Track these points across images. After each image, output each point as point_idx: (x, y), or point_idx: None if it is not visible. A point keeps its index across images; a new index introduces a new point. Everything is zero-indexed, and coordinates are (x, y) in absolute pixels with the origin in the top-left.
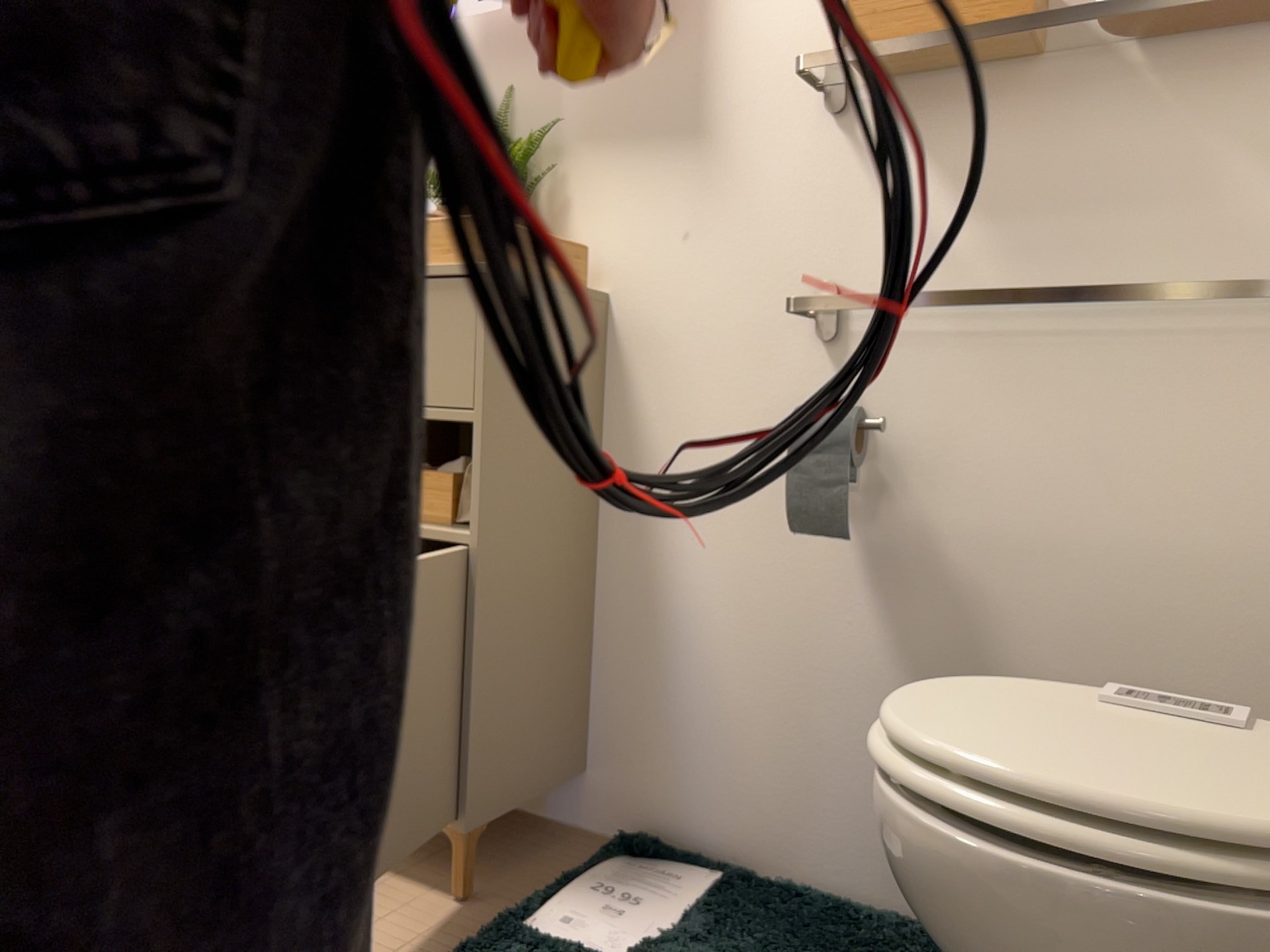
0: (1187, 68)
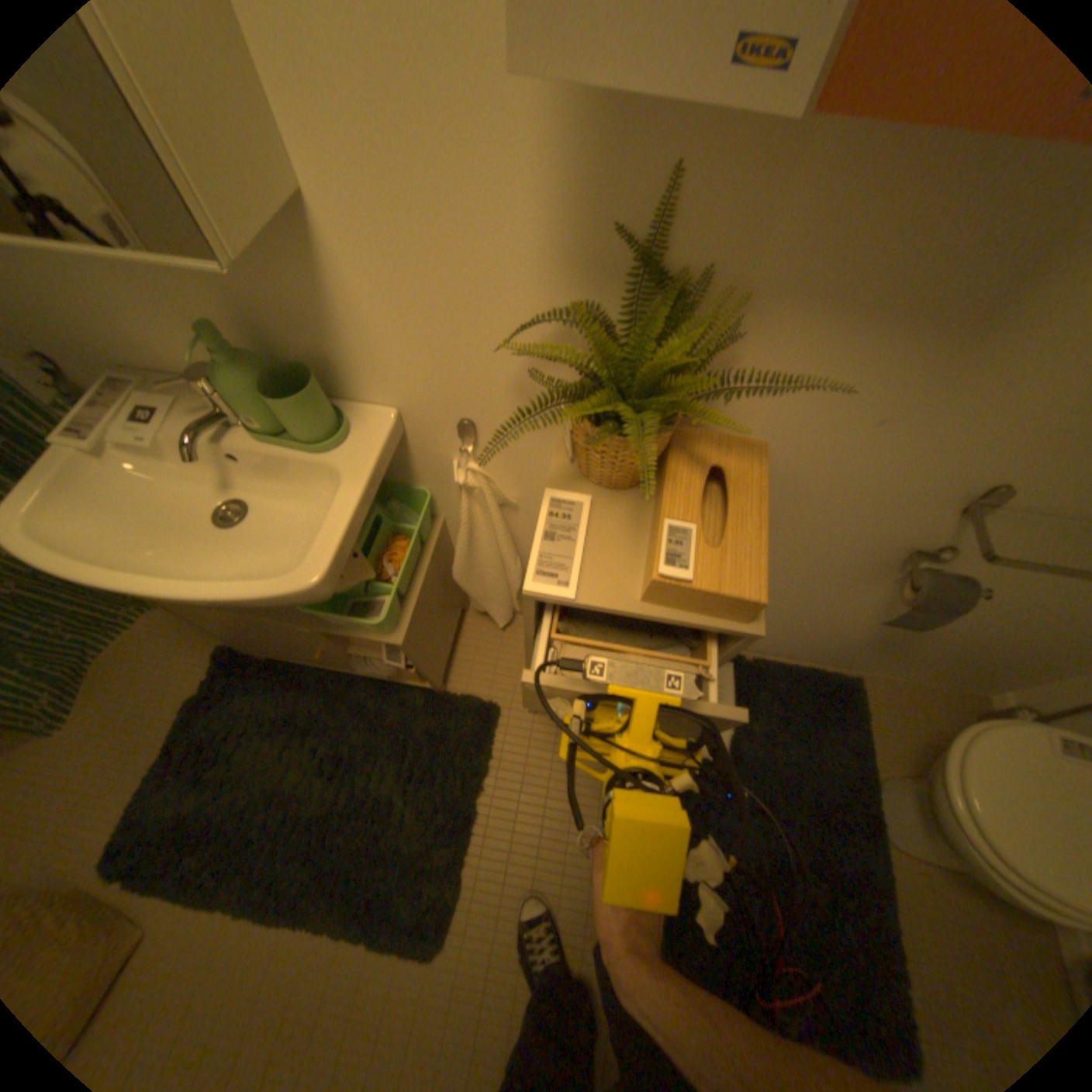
0: None
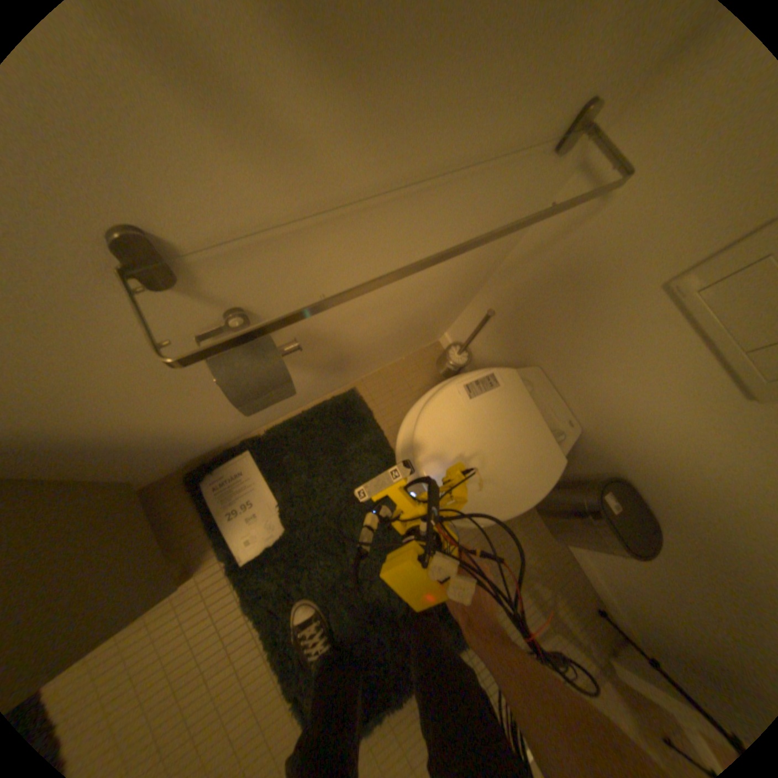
0: None
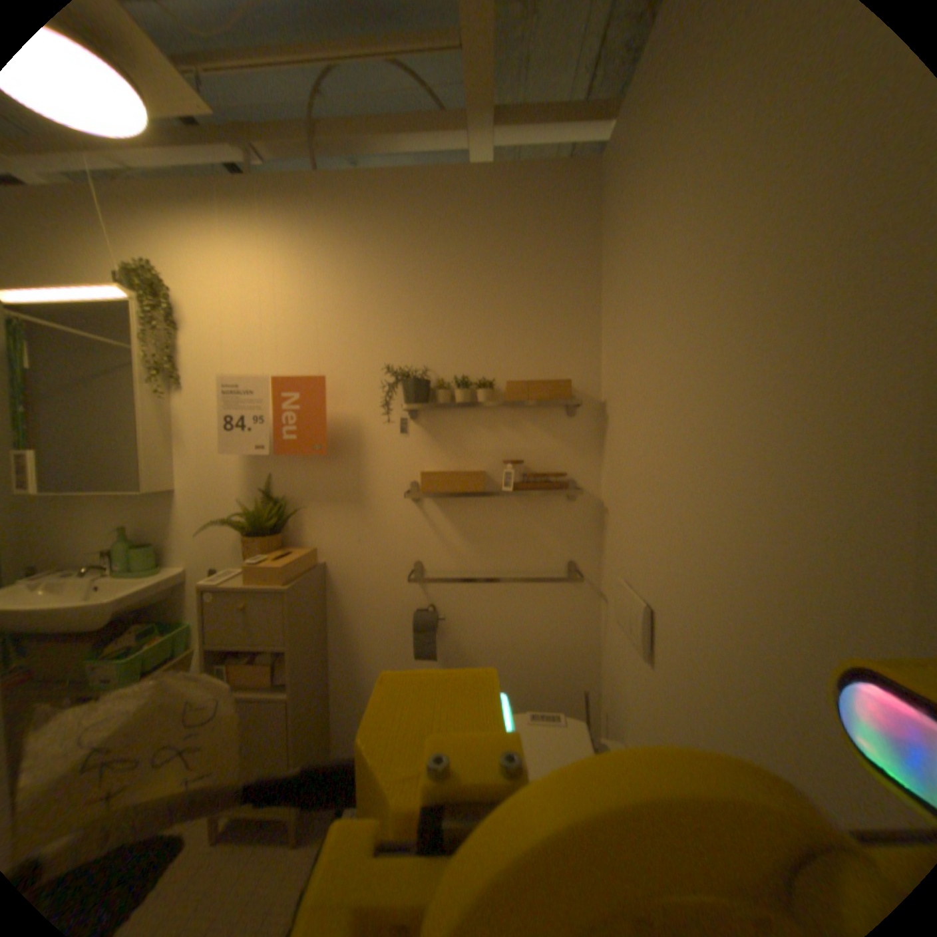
0: (530, 497)
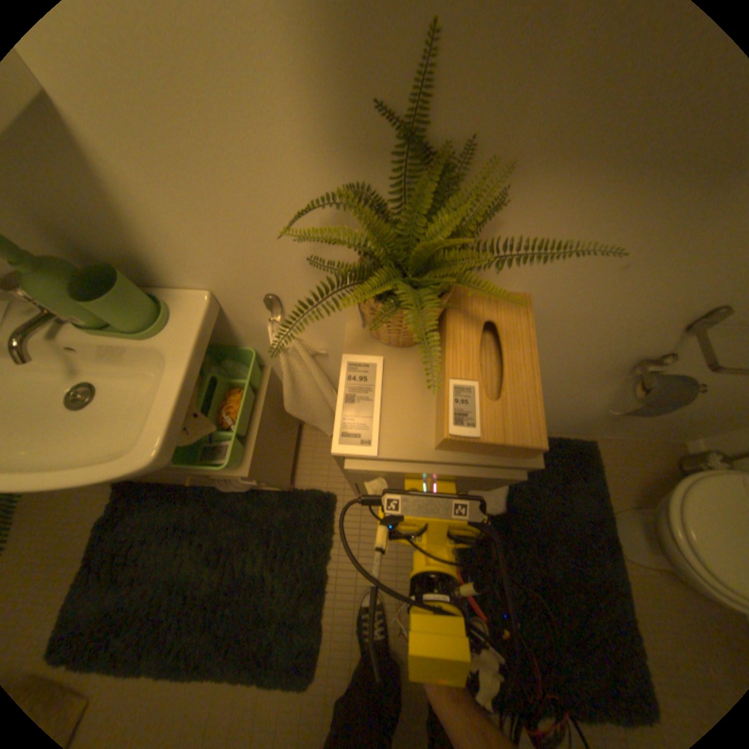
0: None
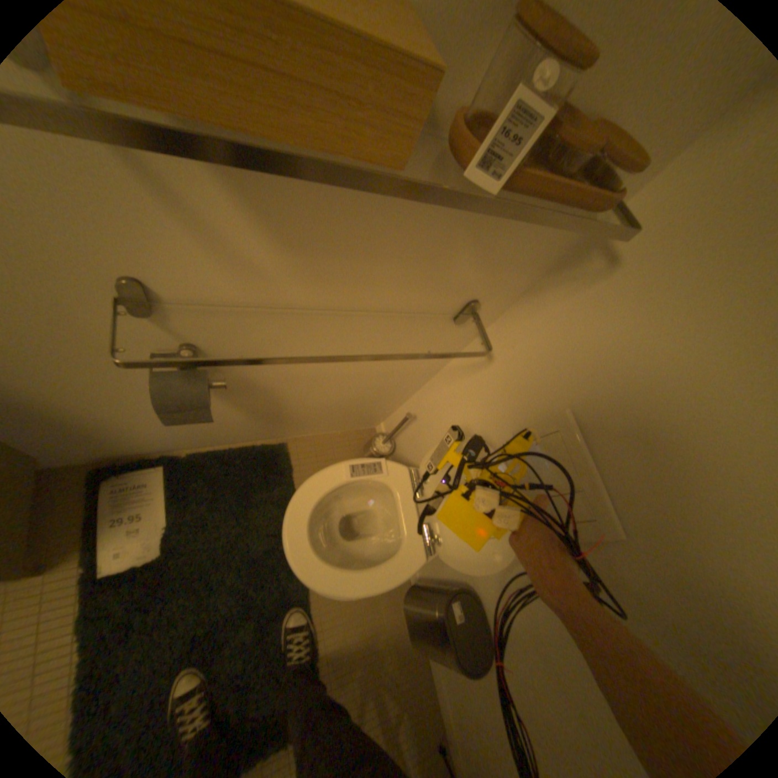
0: None
